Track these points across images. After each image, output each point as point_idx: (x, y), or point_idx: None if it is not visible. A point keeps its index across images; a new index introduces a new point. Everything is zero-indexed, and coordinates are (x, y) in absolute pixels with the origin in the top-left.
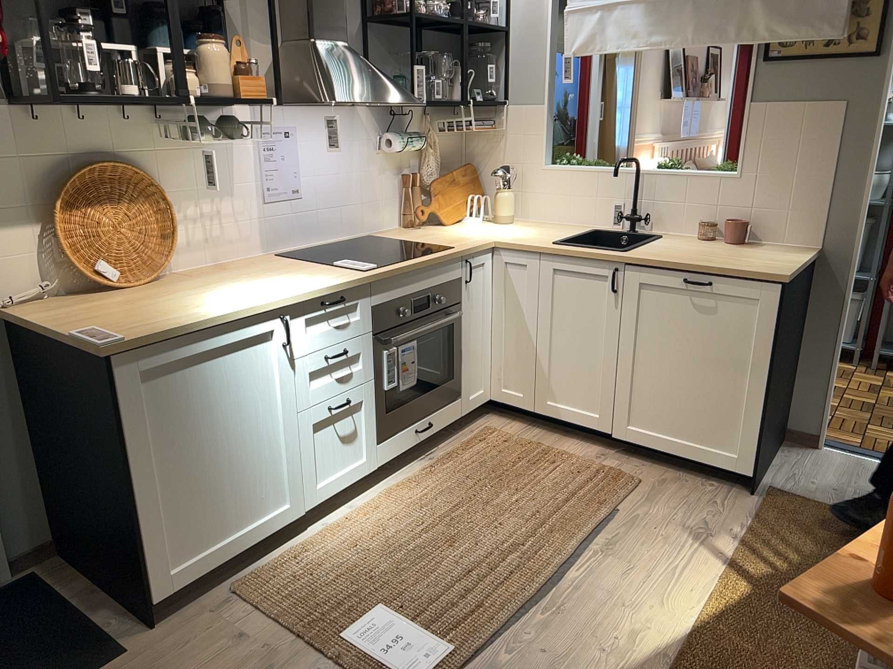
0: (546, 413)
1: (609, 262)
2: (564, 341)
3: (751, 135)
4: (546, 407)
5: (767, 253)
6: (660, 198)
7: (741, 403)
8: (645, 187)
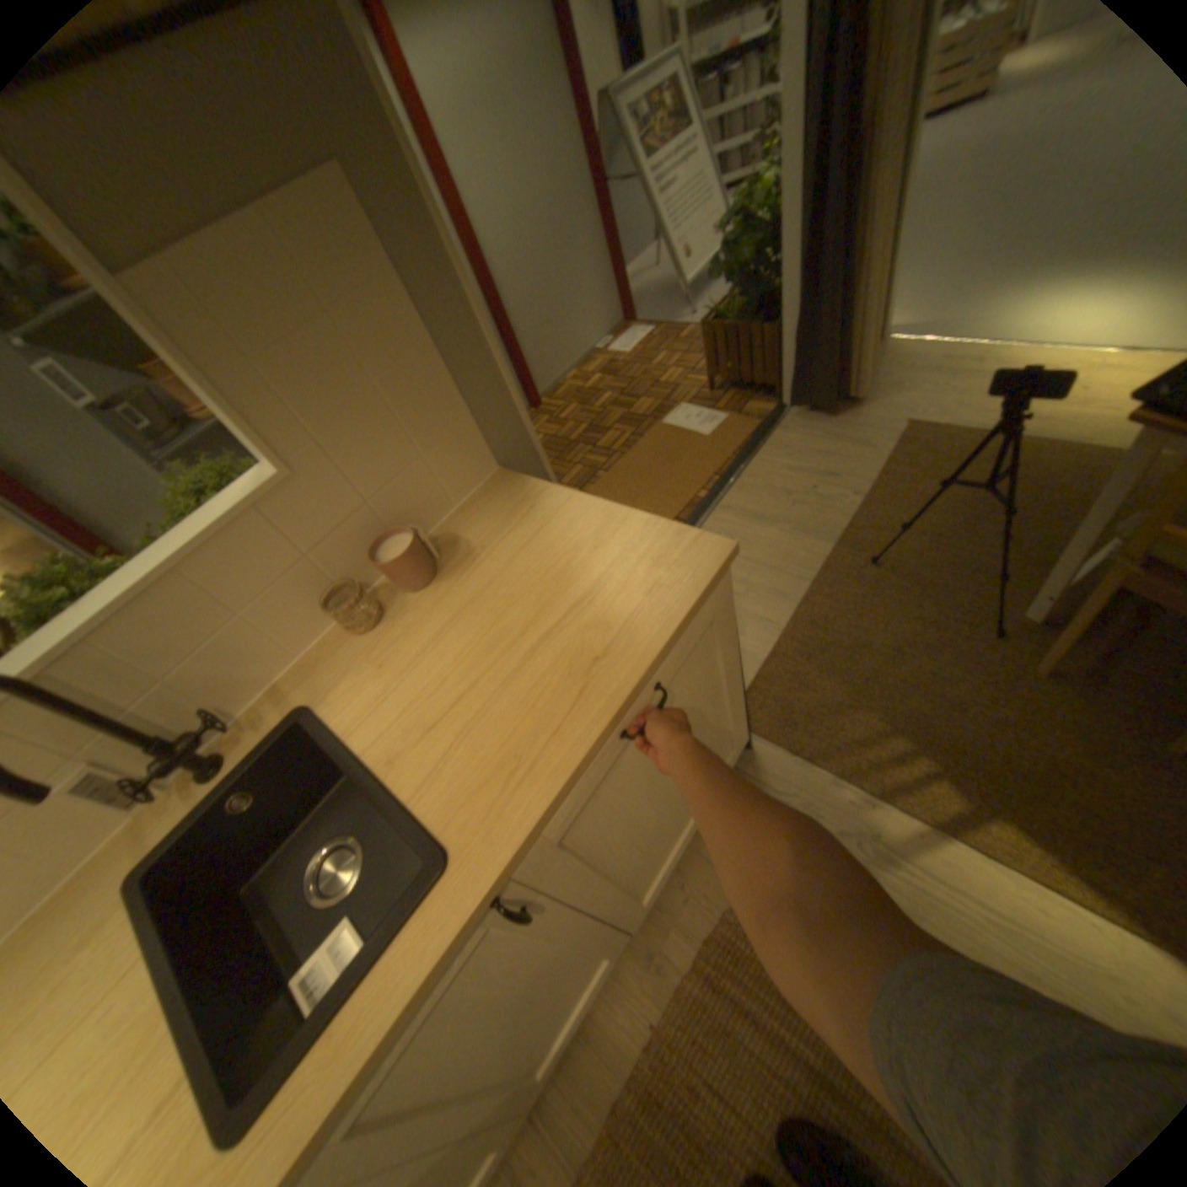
0: (542, 1088)
1: (464, 930)
2: (487, 1060)
3: (215, 372)
4: (536, 1089)
5: (516, 546)
6: (168, 666)
7: (722, 722)
8: (94, 690)
